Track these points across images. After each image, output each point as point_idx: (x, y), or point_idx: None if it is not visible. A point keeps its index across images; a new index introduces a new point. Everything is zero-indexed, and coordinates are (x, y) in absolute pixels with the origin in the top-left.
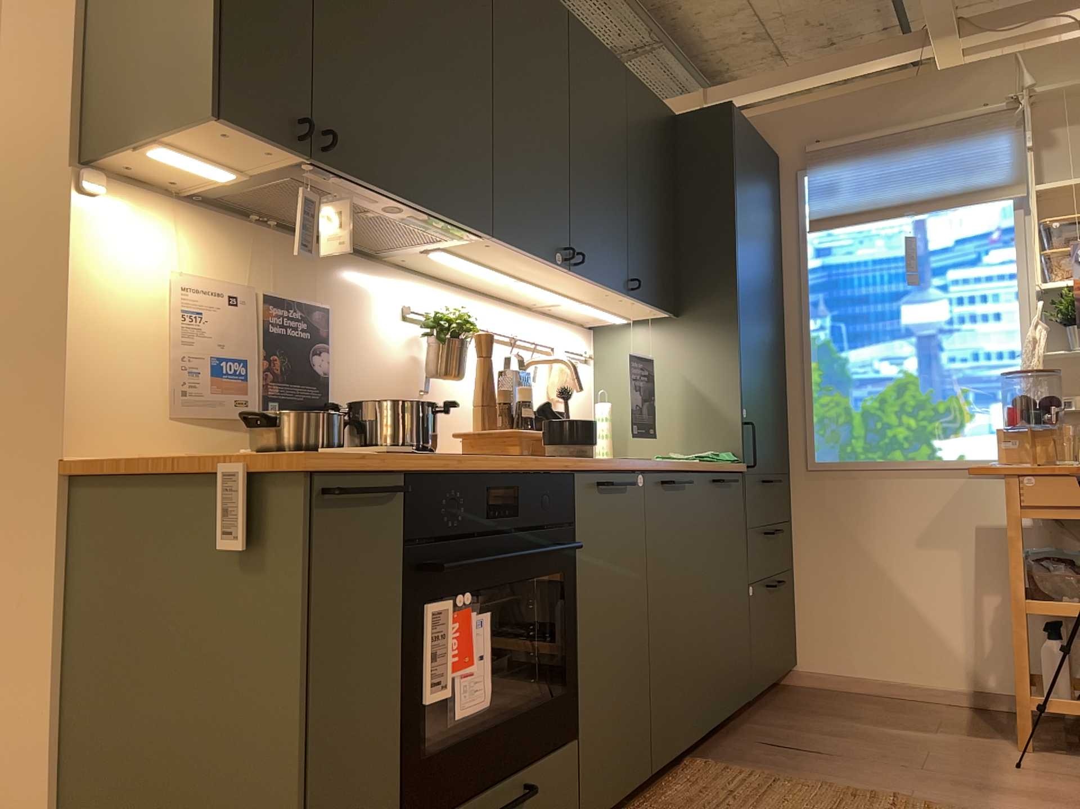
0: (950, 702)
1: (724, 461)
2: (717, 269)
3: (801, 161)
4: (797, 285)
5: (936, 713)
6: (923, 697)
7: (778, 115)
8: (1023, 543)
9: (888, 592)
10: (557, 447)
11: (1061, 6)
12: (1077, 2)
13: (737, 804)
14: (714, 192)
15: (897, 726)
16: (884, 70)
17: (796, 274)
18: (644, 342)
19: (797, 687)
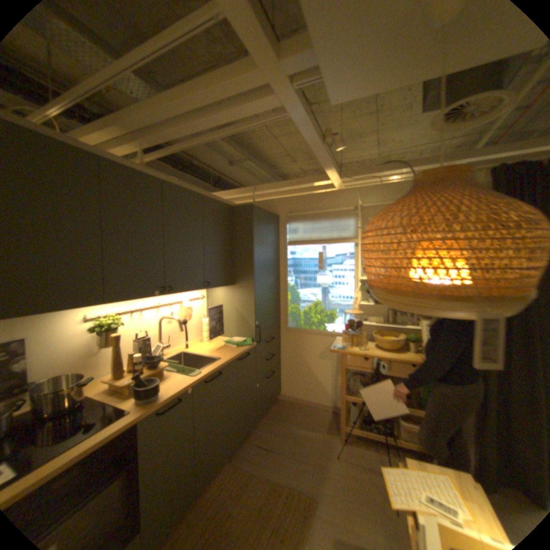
0: (325, 410)
1: (245, 346)
2: (247, 269)
3: (286, 218)
4: (284, 264)
5: (320, 418)
6: (318, 408)
7: (279, 199)
8: (345, 378)
9: (309, 373)
10: (135, 402)
11: (376, 171)
12: (381, 170)
13: (229, 504)
14: (246, 239)
15: (305, 429)
16: (317, 186)
17: (283, 260)
18: (222, 293)
19: (279, 401)
